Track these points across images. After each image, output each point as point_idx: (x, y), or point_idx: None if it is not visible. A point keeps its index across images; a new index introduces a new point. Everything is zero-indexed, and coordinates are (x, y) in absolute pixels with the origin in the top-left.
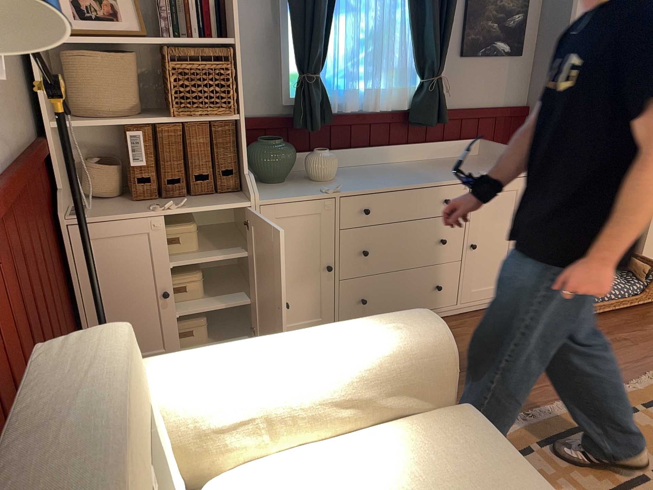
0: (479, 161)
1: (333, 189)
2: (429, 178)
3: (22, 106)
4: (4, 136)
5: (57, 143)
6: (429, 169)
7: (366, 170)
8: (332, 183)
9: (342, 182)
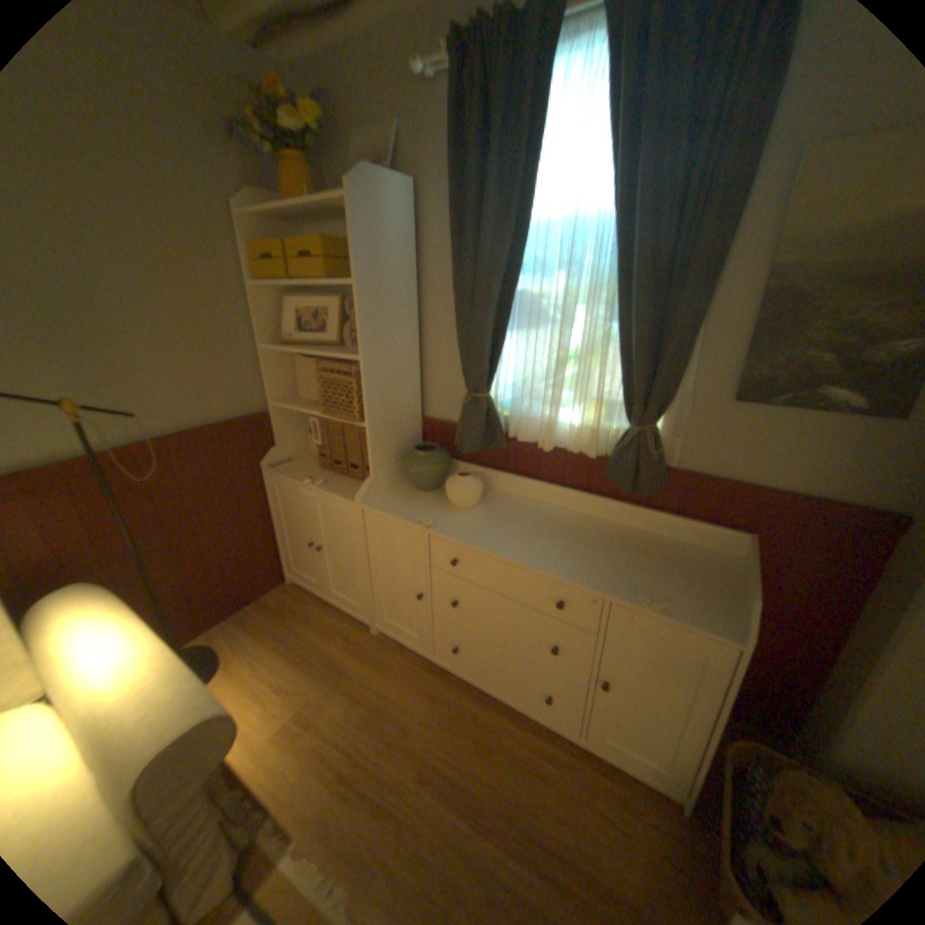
0: (710, 571)
1: (433, 522)
2: (555, 561)
3: (241, 389)
4: (175, 414)
5: (284, 414)
6: (596, 547)
7: (527, 513)
8: (455, 514)
9: (466, 517)
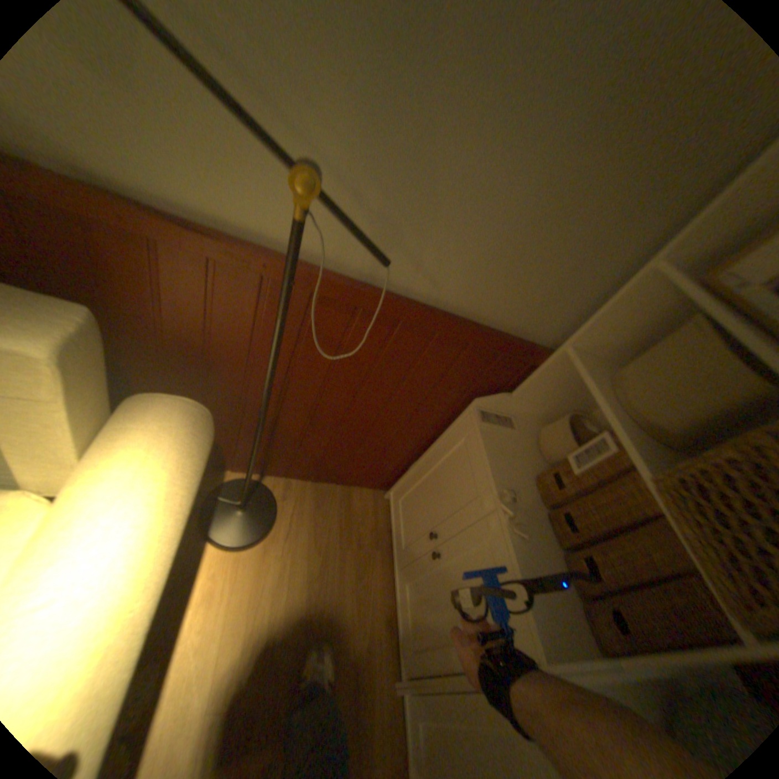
0: None
1: None
2: None
3: (557, 306)
4: (449, 284)
5: (567, 373)
6: None
7: None
8: None
9: None
